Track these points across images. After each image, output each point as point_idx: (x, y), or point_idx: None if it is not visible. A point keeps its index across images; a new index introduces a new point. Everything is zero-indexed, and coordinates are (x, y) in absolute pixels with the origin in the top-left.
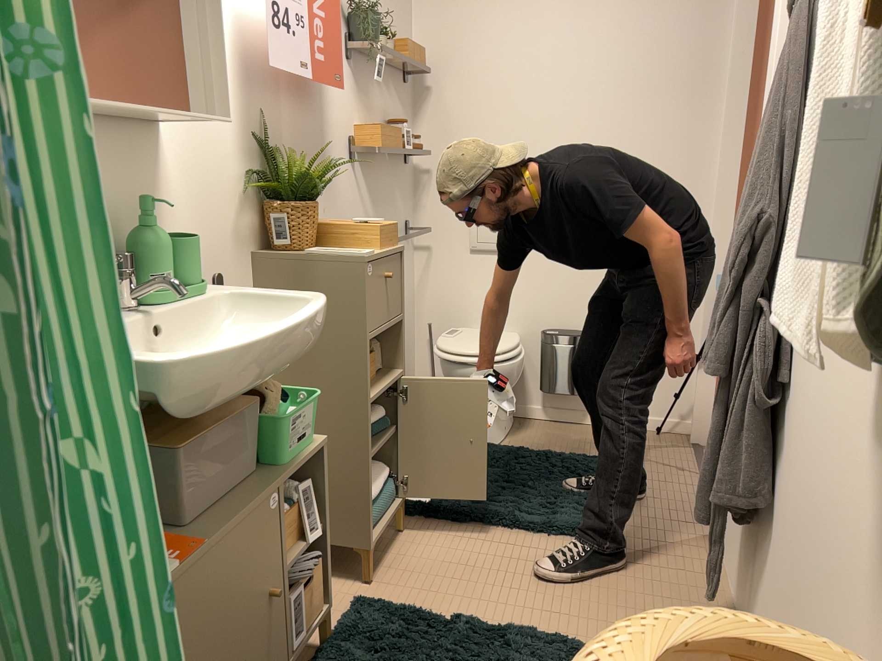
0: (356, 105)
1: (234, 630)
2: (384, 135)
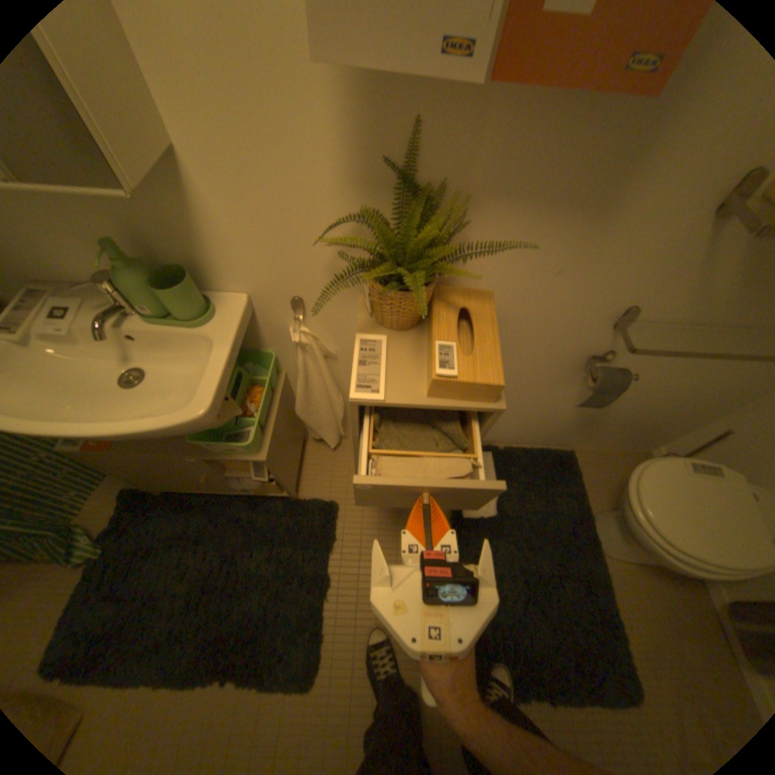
0: None
1: (159, 475)
2: None
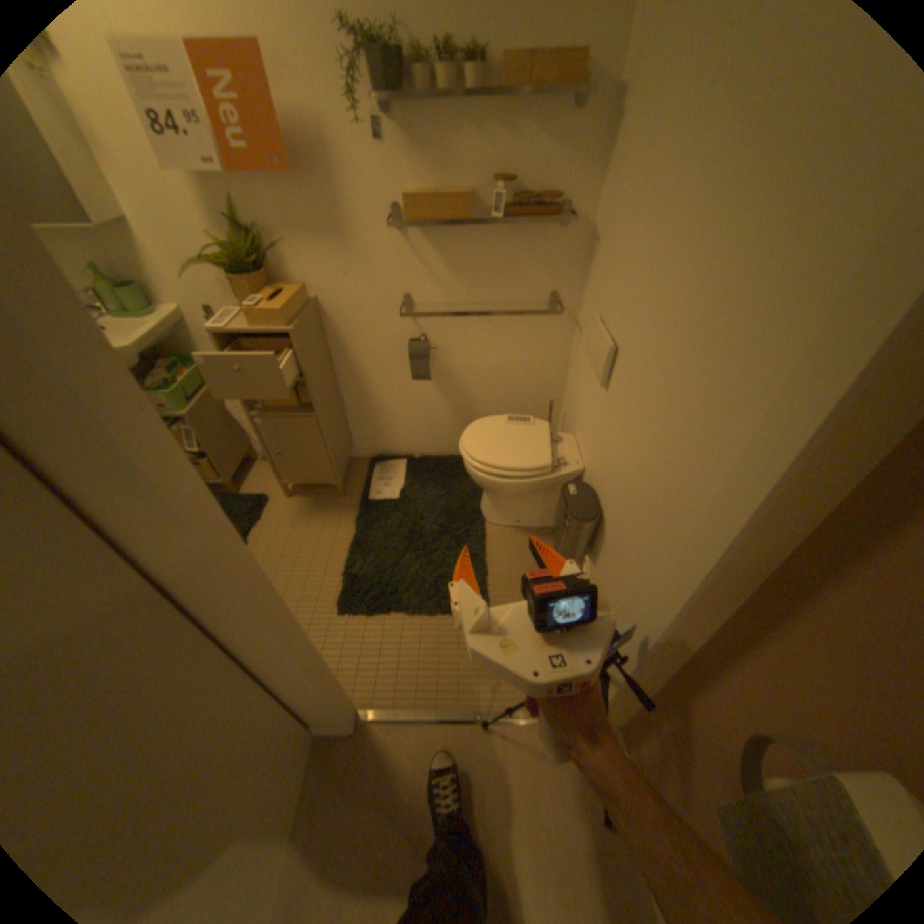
0: (404, 160)
1: None
2: (407, 202)
